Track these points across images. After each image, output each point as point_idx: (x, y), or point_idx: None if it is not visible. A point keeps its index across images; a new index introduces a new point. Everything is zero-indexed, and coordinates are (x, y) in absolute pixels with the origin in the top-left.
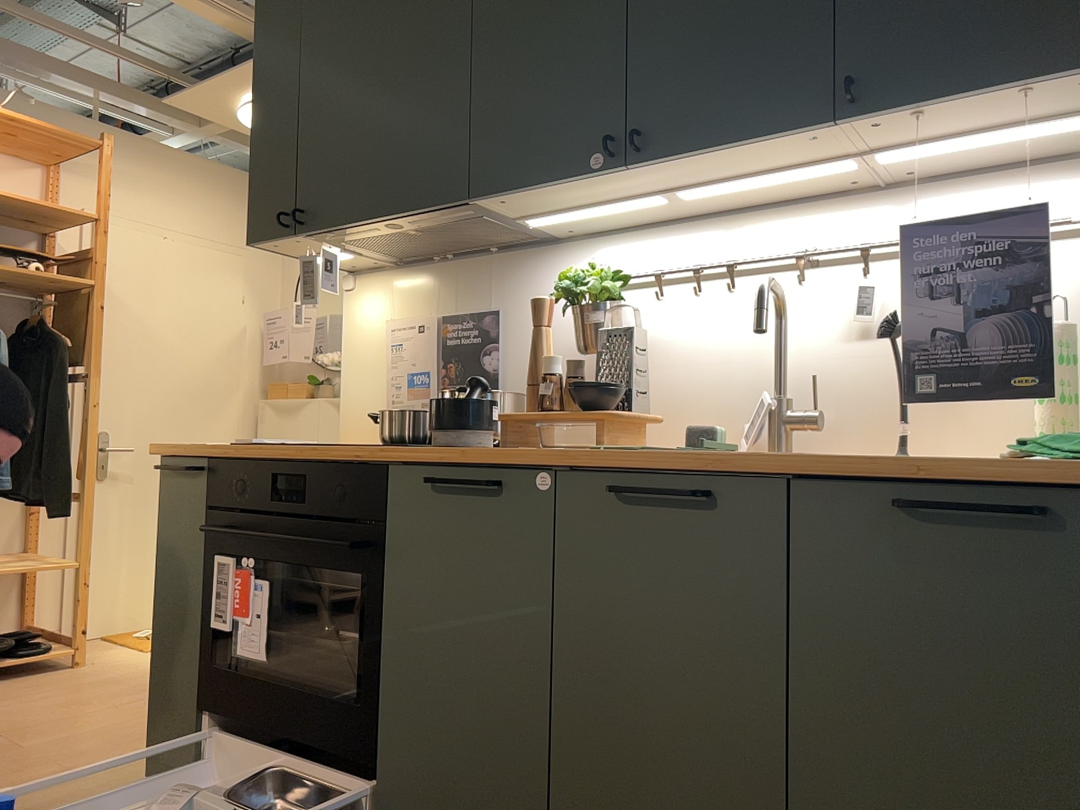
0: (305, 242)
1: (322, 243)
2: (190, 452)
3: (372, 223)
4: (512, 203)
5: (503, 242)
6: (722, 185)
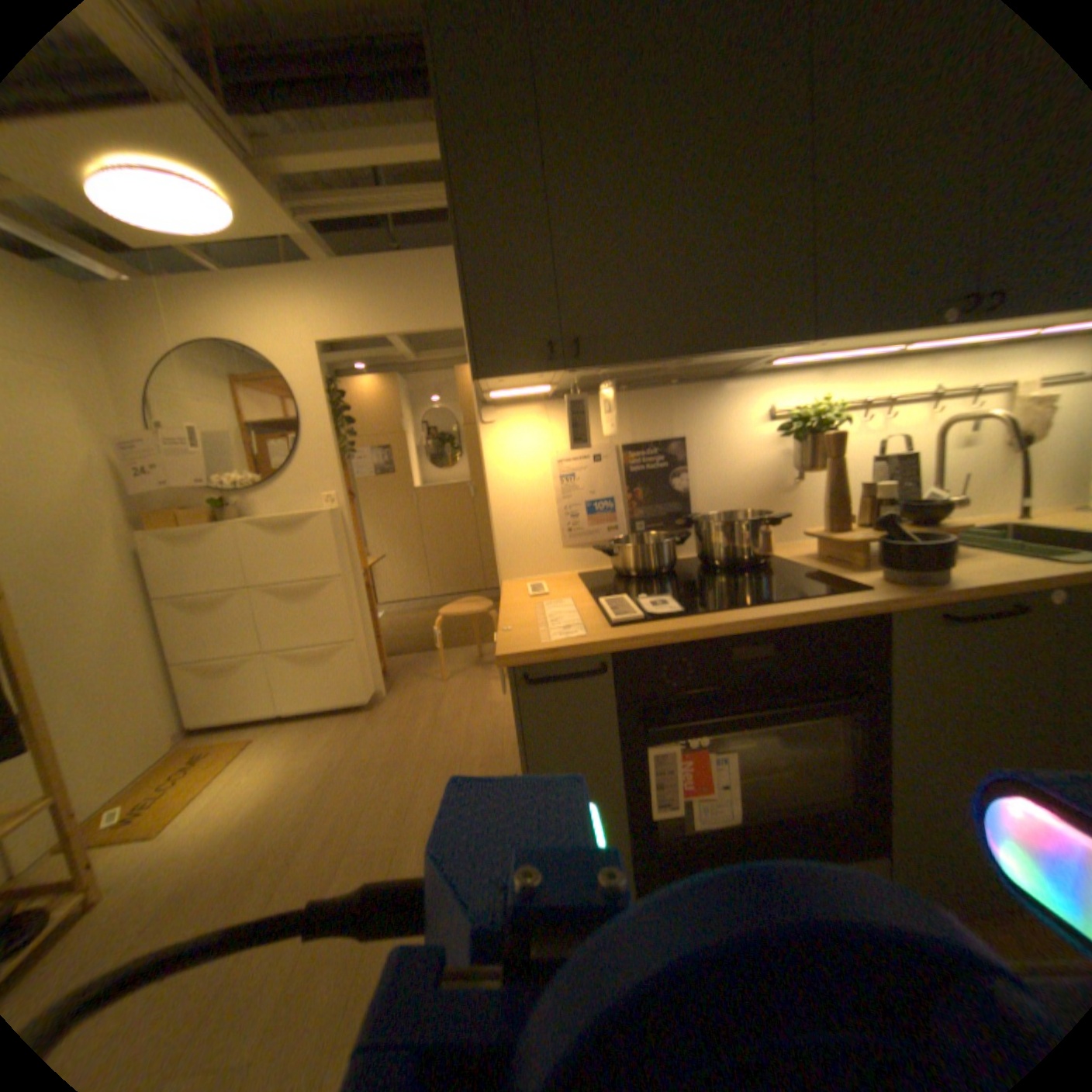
0: (546, 374)
1: (554, 376)
2: (583, 651)
3: (672, 358)
4: (818, 344)
5: (690, 374)
6: (954, 339)
